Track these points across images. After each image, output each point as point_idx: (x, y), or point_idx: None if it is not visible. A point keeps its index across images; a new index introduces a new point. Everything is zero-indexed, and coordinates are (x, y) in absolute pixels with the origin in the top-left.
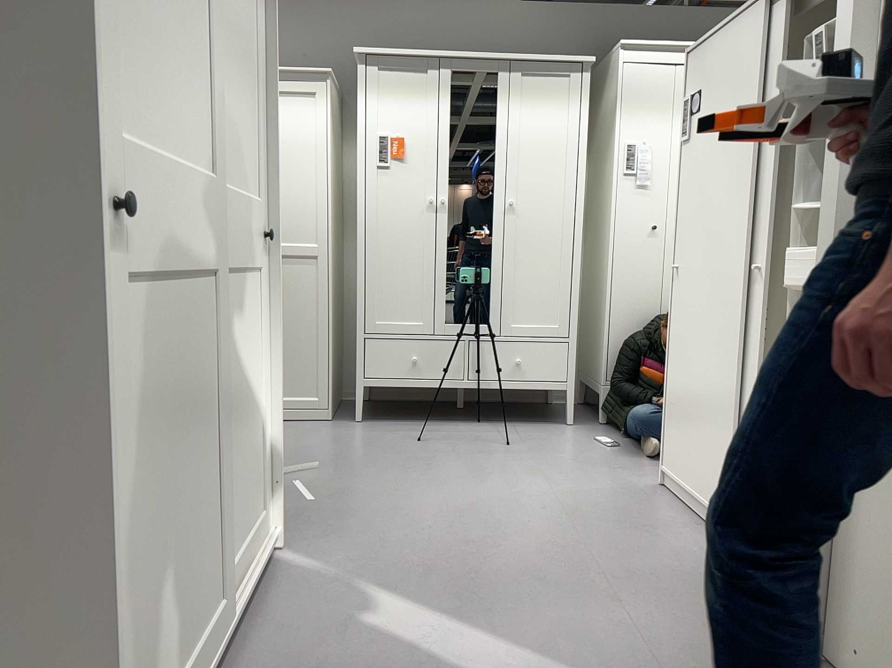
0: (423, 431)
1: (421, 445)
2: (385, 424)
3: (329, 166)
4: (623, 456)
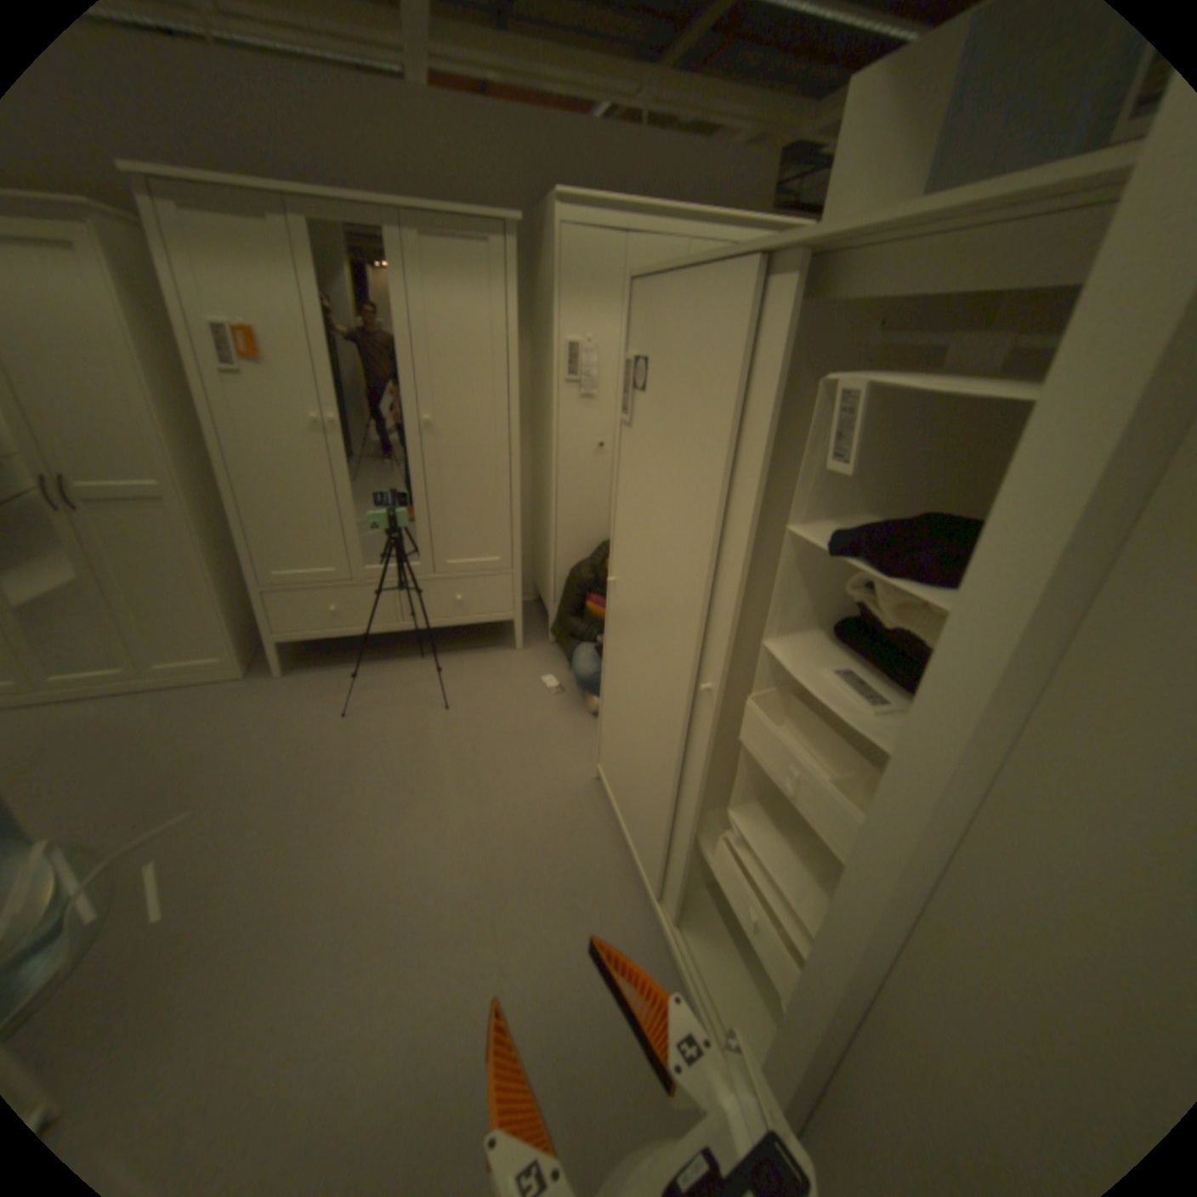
0: (354, 686)
1: (346, 722)
2: (312, 674)
3: (141, 369)
4: (564, 712)
